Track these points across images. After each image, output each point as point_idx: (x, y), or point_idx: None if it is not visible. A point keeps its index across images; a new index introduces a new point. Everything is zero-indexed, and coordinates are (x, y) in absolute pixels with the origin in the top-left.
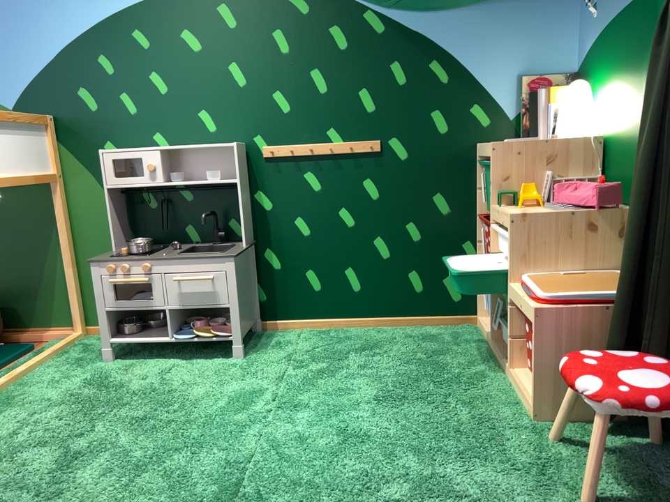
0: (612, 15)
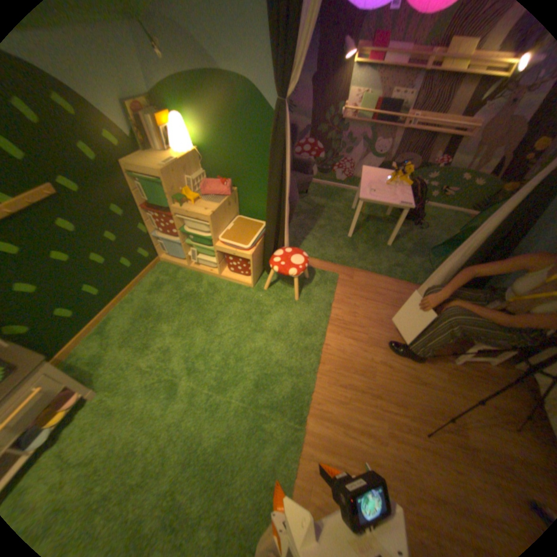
0: (185, 69)
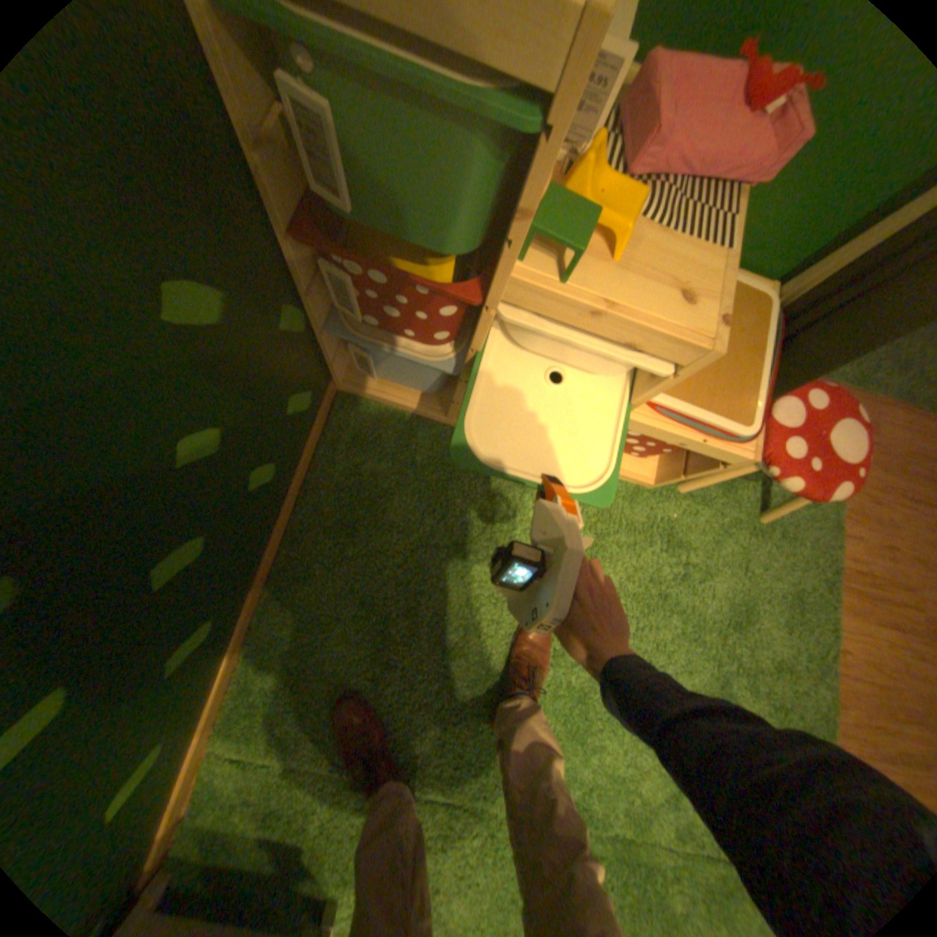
0: None
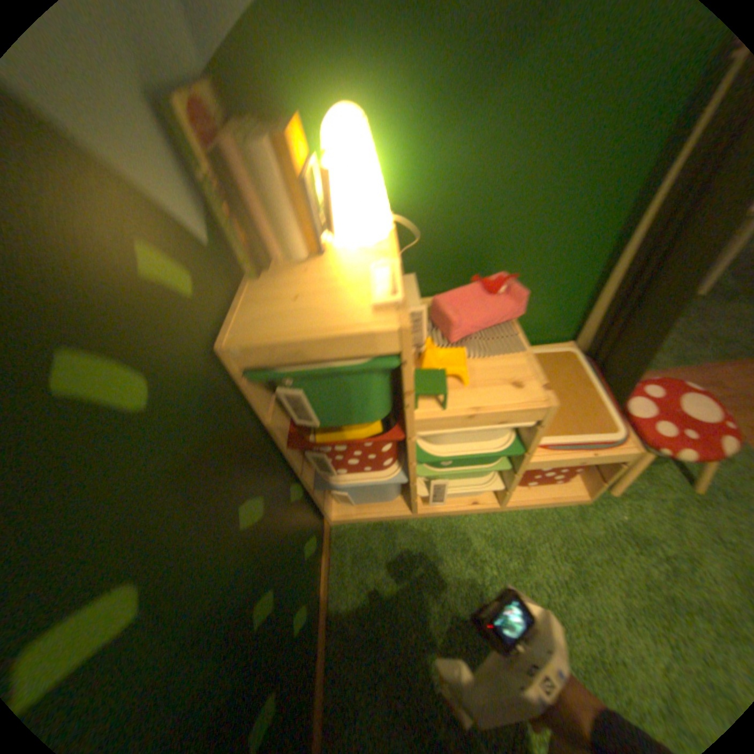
0: None
